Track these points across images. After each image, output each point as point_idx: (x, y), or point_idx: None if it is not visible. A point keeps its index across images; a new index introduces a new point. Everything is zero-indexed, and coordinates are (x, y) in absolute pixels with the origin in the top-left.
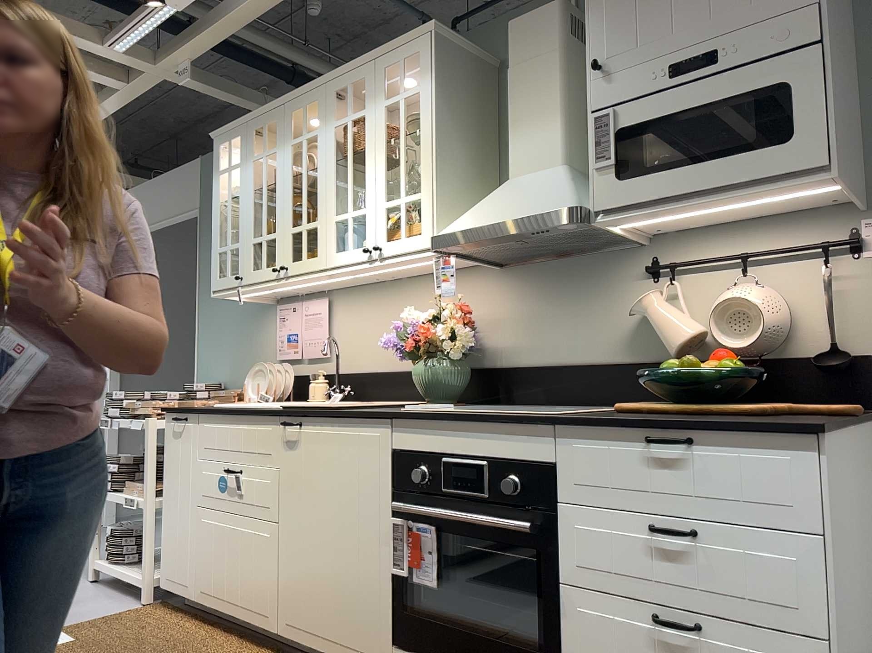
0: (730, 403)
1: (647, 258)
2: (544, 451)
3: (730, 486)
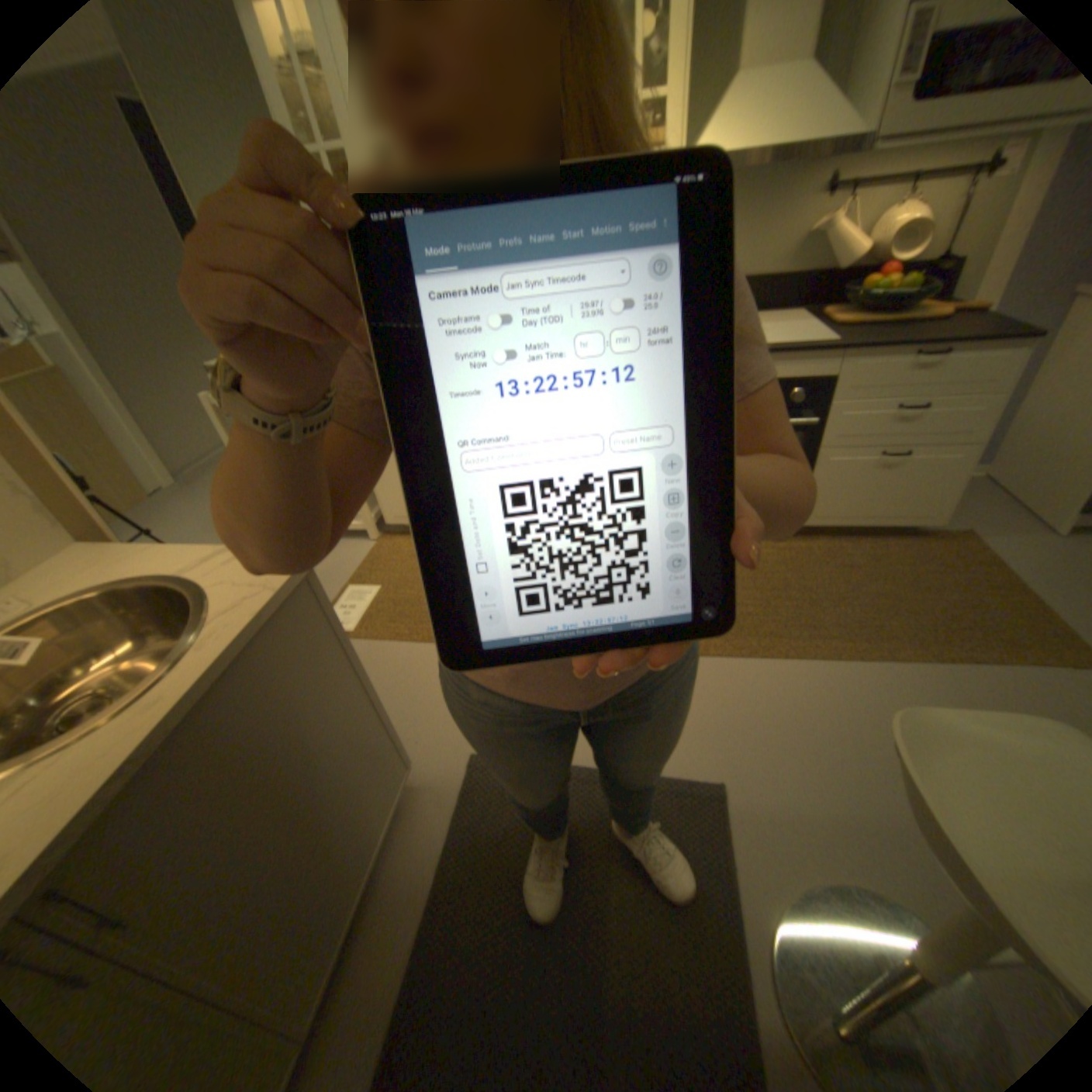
0: (903, 308)
1: (830, 172)
2: (831, 369)
3: (964, 376)
